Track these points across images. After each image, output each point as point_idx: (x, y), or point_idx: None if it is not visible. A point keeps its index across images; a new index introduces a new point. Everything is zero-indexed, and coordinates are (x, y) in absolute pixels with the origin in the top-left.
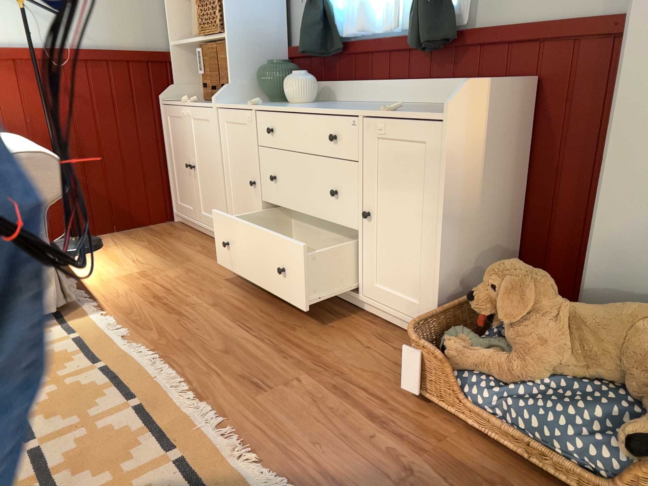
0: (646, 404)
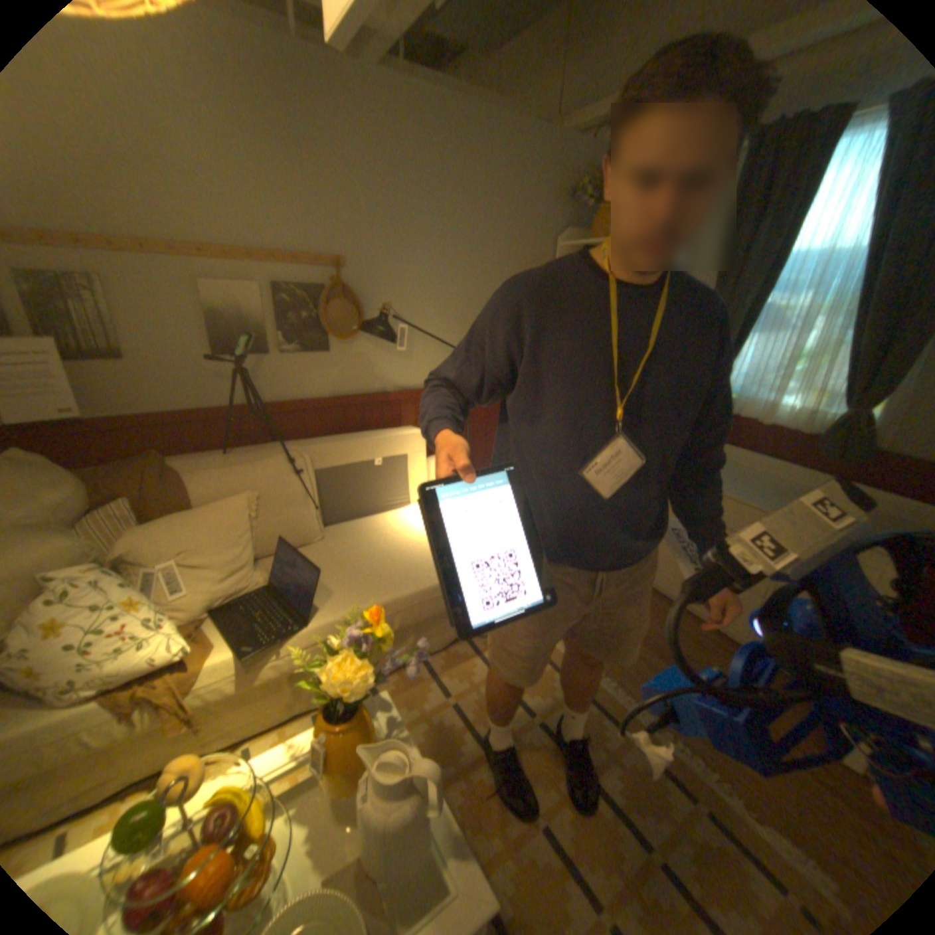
0: None
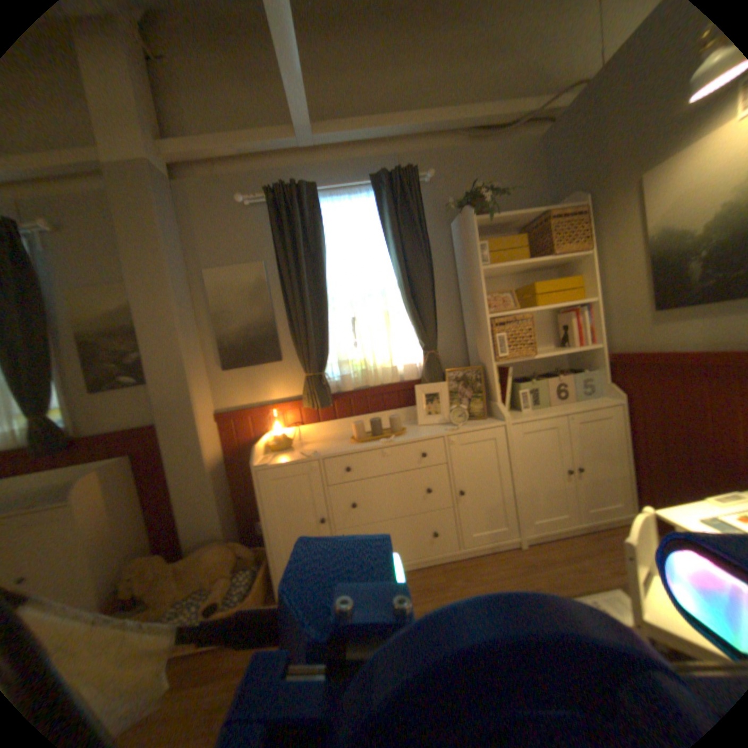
0: (211, 591)
